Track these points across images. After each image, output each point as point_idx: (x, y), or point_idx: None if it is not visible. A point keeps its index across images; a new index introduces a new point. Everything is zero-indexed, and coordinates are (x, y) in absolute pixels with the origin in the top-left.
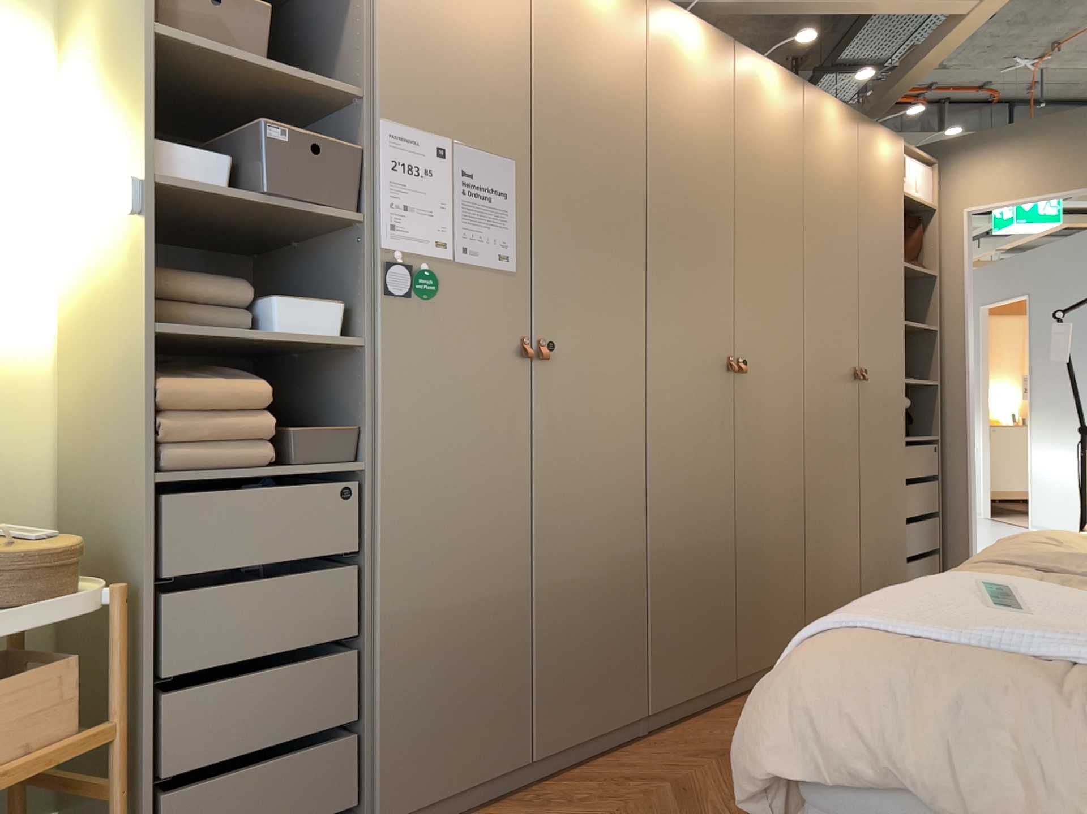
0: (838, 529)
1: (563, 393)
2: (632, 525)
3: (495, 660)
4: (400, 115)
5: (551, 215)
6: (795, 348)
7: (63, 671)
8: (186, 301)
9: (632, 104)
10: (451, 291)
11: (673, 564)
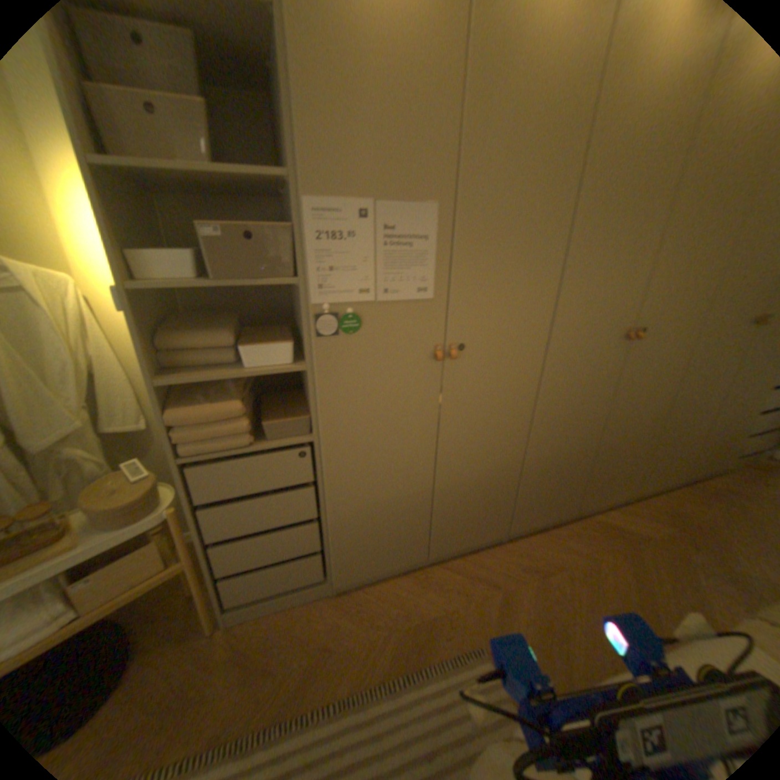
0: (691, 430)
1: (468, 378)
2: (514, 448)
3: (407, 522)
4: (323, 189)
5: (470, 247)
6: (699, 312)
7: (151, 549)
8: (192, 349)
9: (576, 116)
10: (375, 325)
11: (542, 466)
